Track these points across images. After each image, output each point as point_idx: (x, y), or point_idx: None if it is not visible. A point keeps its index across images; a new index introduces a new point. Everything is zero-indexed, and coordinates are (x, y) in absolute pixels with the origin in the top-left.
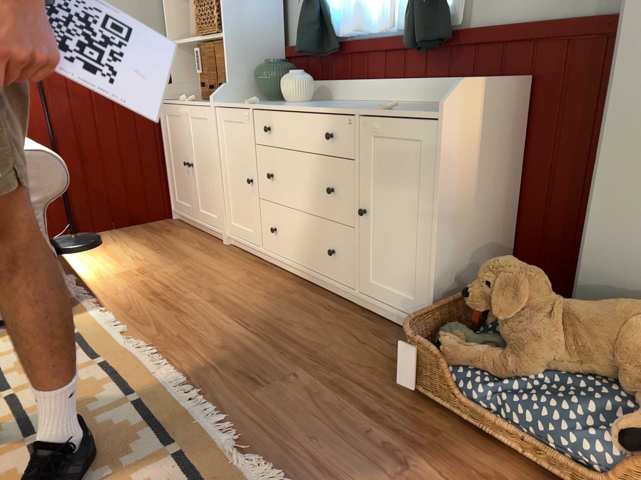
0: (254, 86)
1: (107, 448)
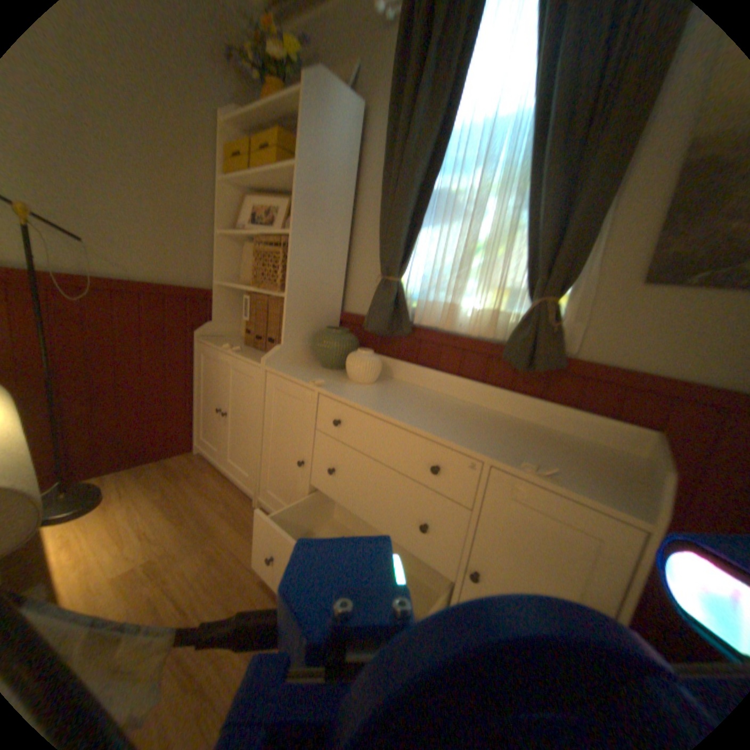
0: (310, 347)
1: None
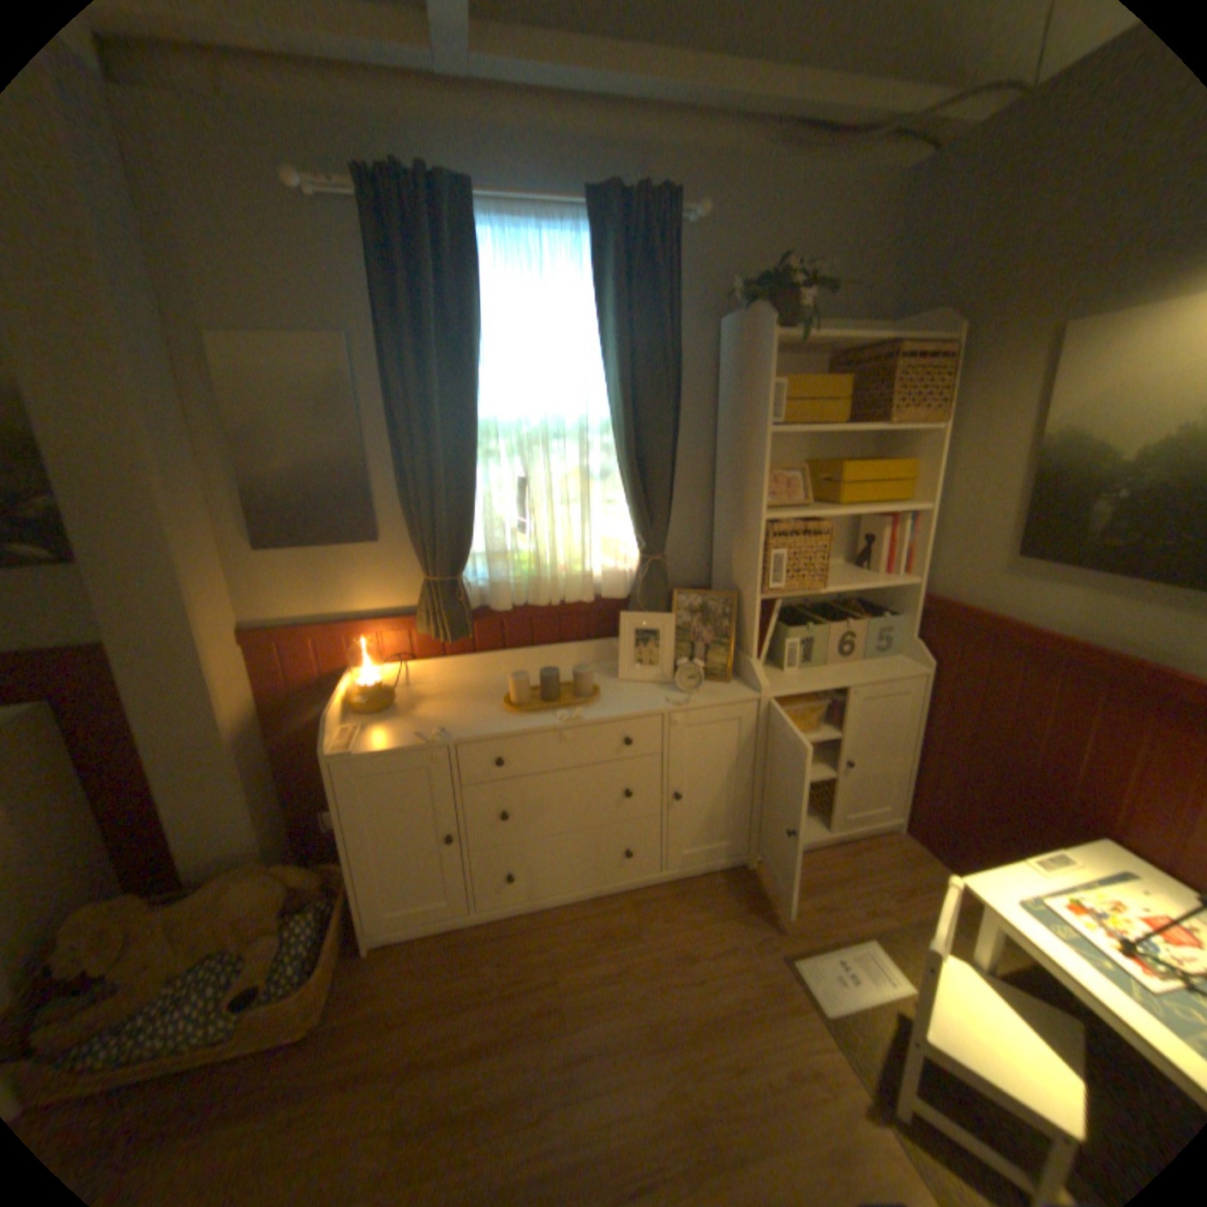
0: None
1: None
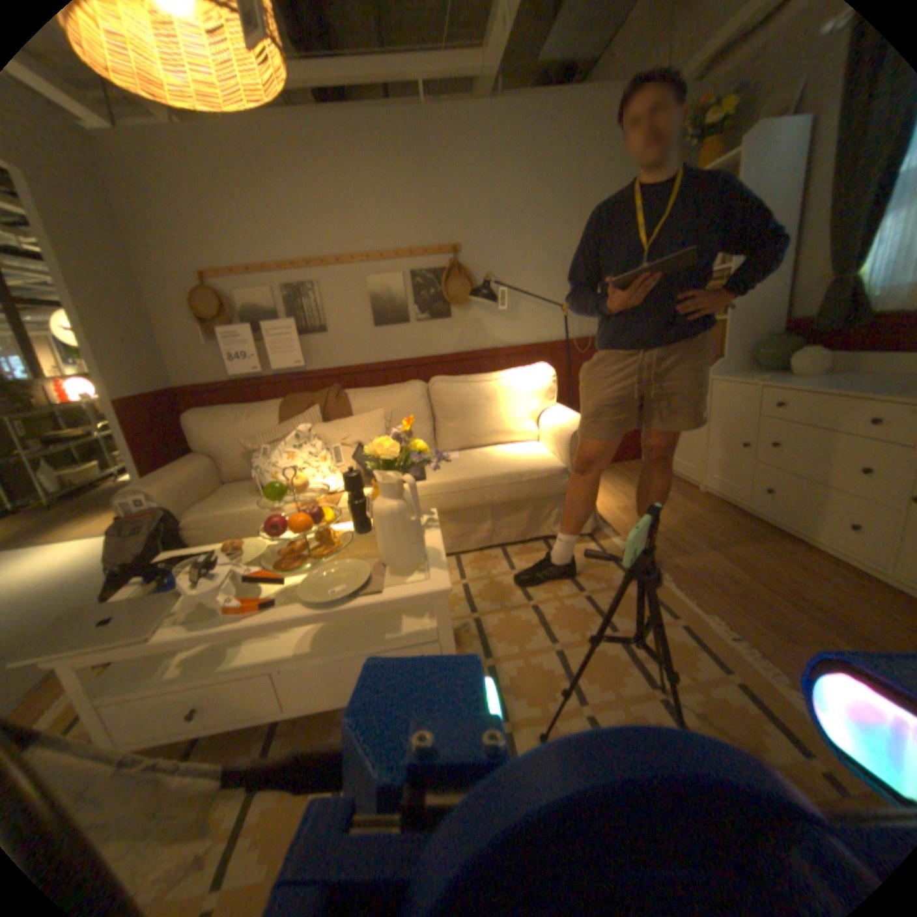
0: (751, 356)
1: (679, 661)
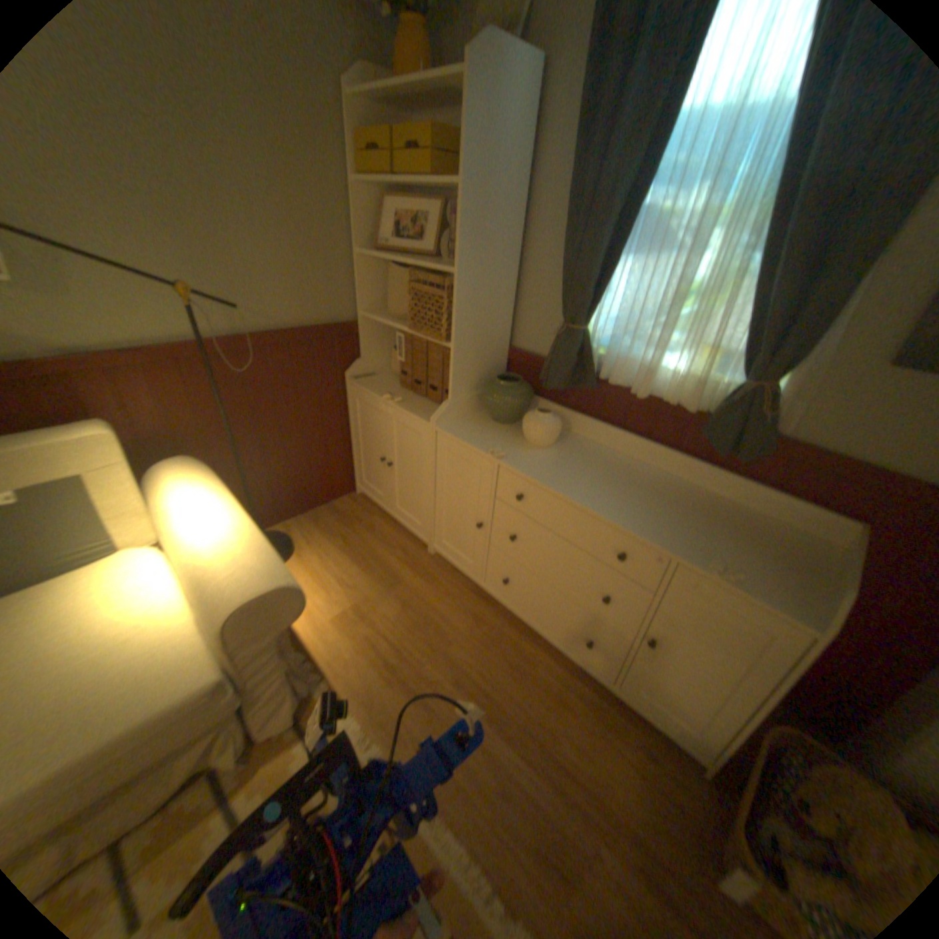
0: (477, 397)
1: None
